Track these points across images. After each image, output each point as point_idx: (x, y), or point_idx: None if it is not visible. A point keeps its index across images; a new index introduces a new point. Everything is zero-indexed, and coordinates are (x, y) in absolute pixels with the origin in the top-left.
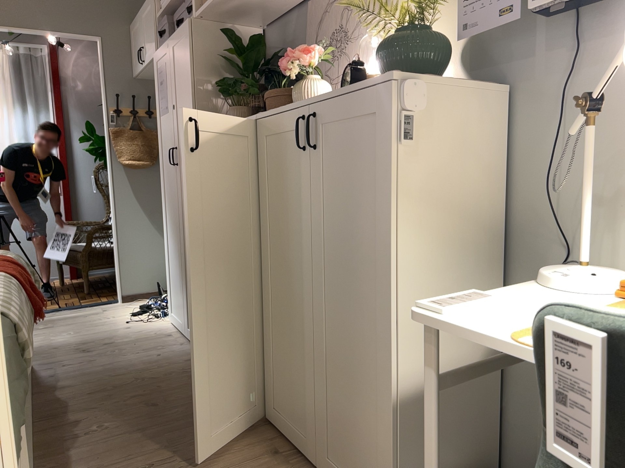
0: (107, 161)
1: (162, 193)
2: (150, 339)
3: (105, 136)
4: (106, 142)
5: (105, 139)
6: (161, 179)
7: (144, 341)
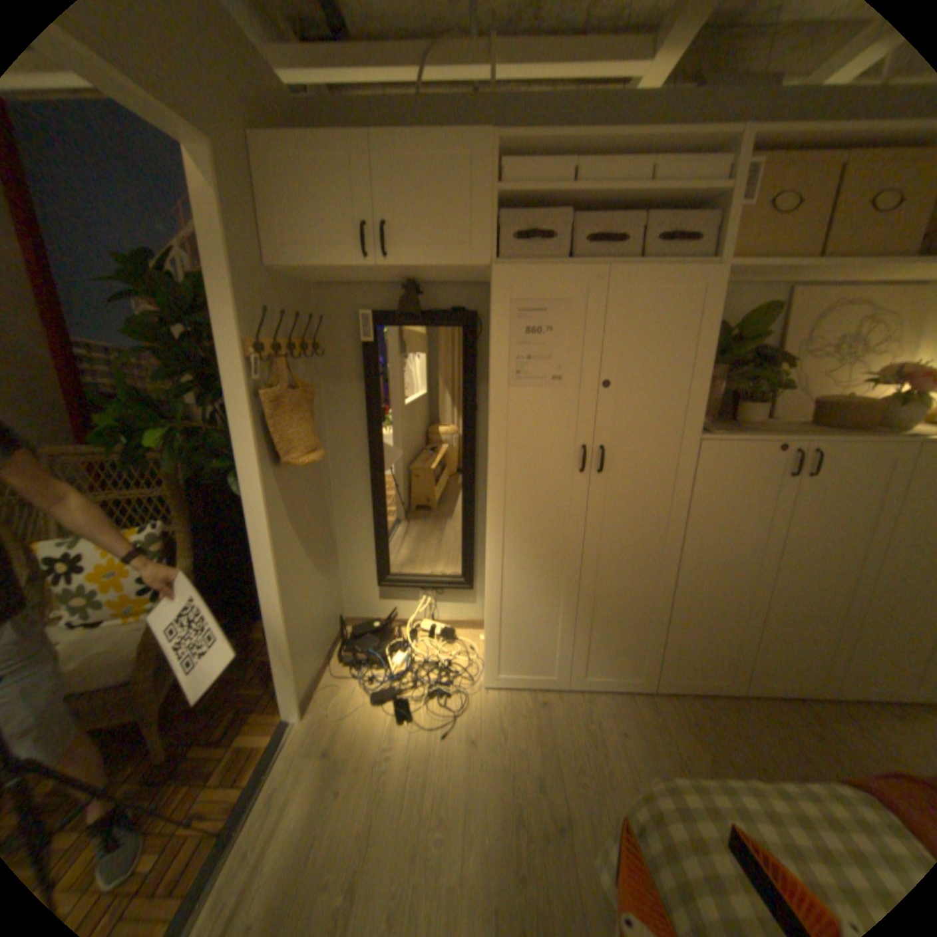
0: (241, 467)
1: (494, 514)
2: (548, 728)
3: (231, 409)
4: (233, 424)
5: (229, 416)
6: (494, 491)
7: (556, 738)
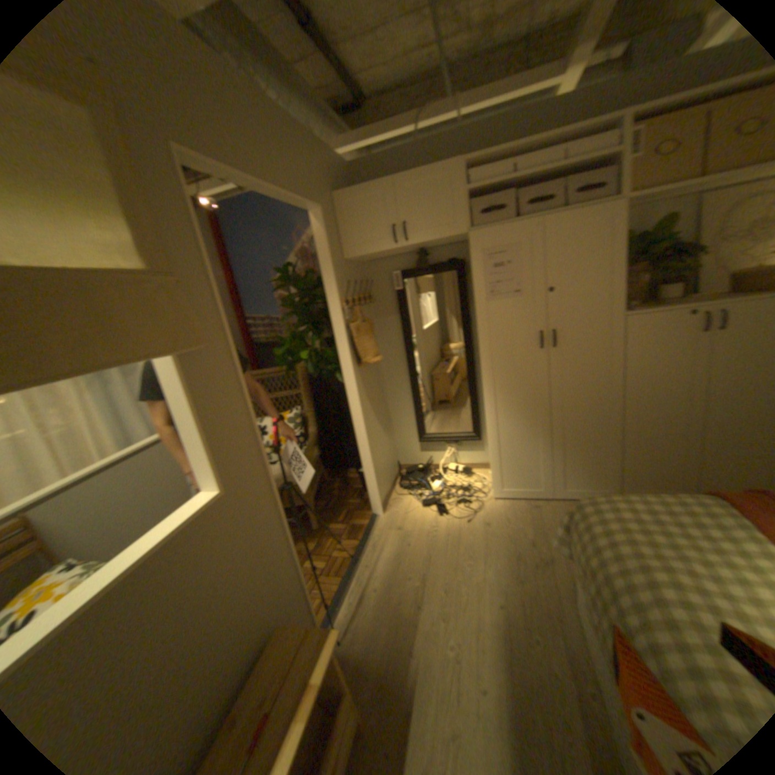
0: (344, 367)
1: (487, 382)
2: (539, 519)
3: (337, 337)
4: (339, 345)
5: (337, 340)
6: (486, 367)
7: (544, 524)
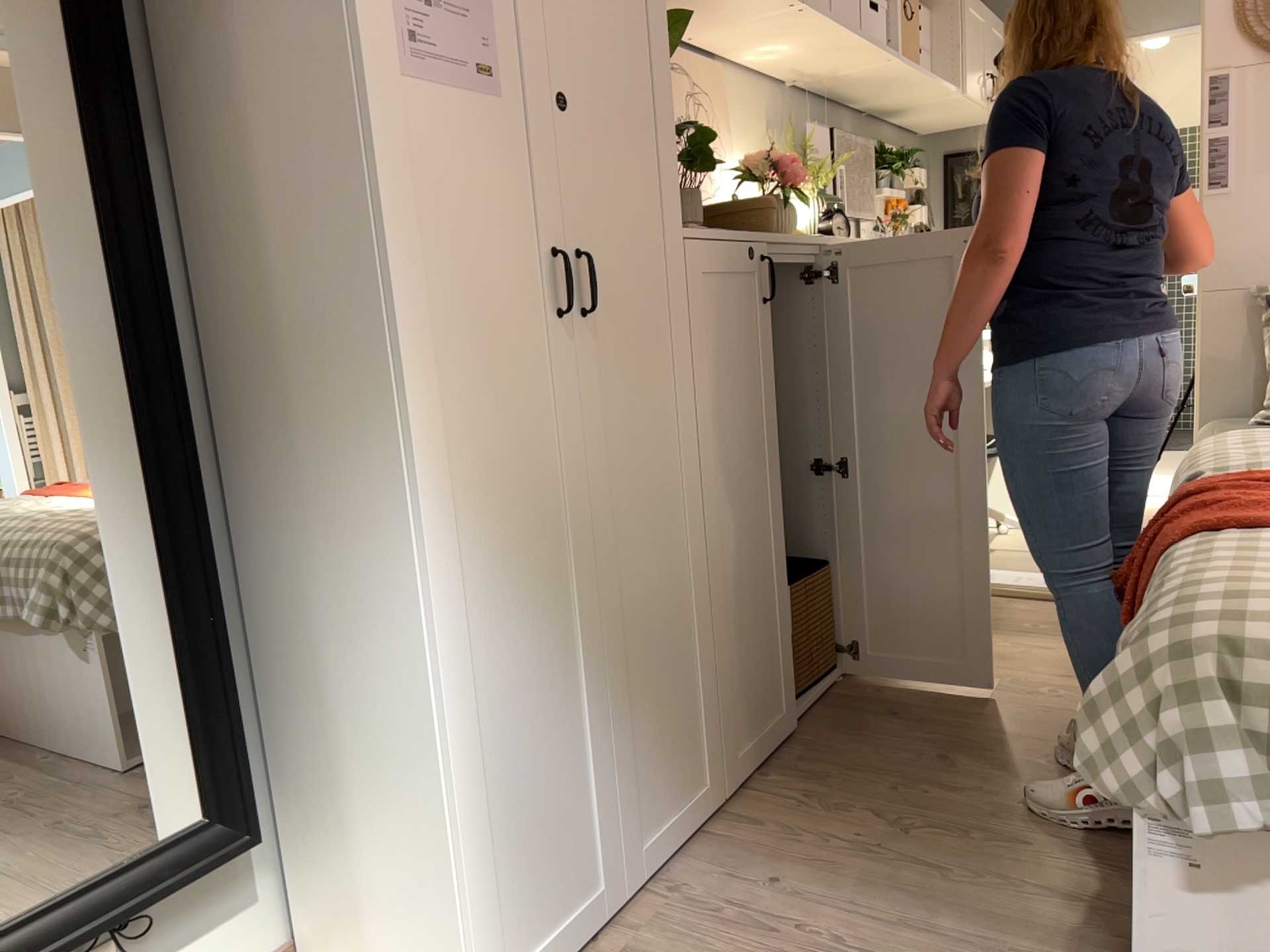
0: None
1: (410, 459)
2: None
3: None
4: None
5: None
6: (401, 384)
7: None
